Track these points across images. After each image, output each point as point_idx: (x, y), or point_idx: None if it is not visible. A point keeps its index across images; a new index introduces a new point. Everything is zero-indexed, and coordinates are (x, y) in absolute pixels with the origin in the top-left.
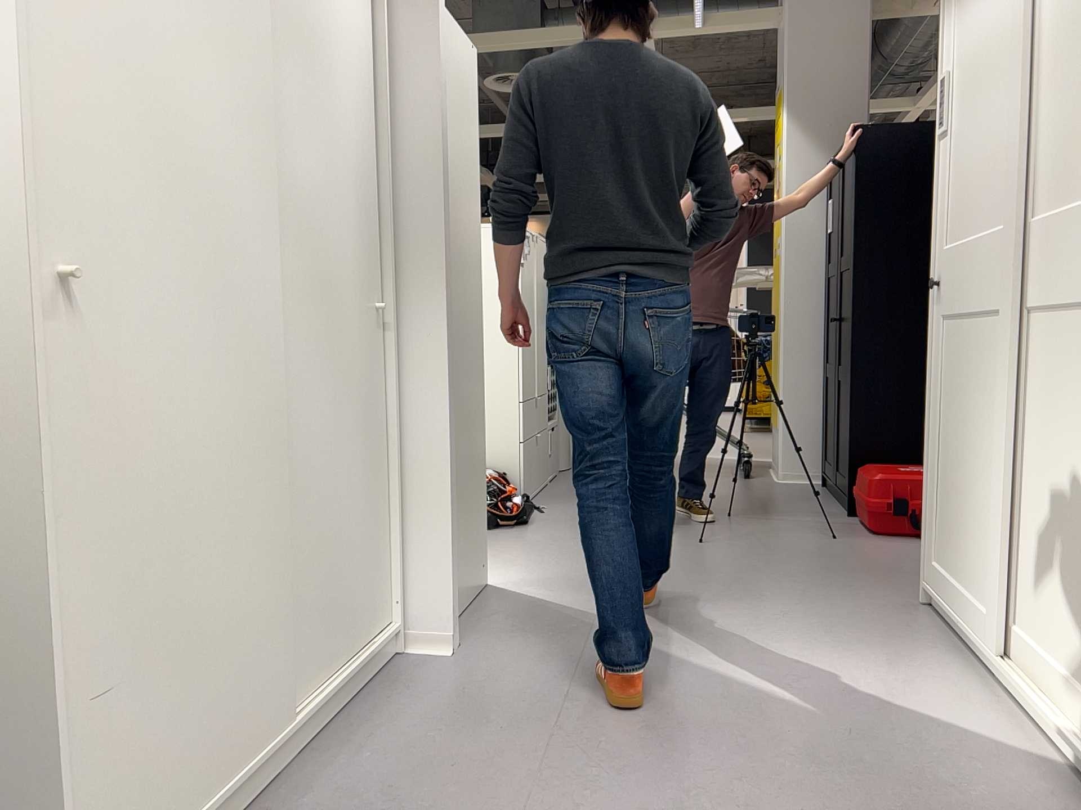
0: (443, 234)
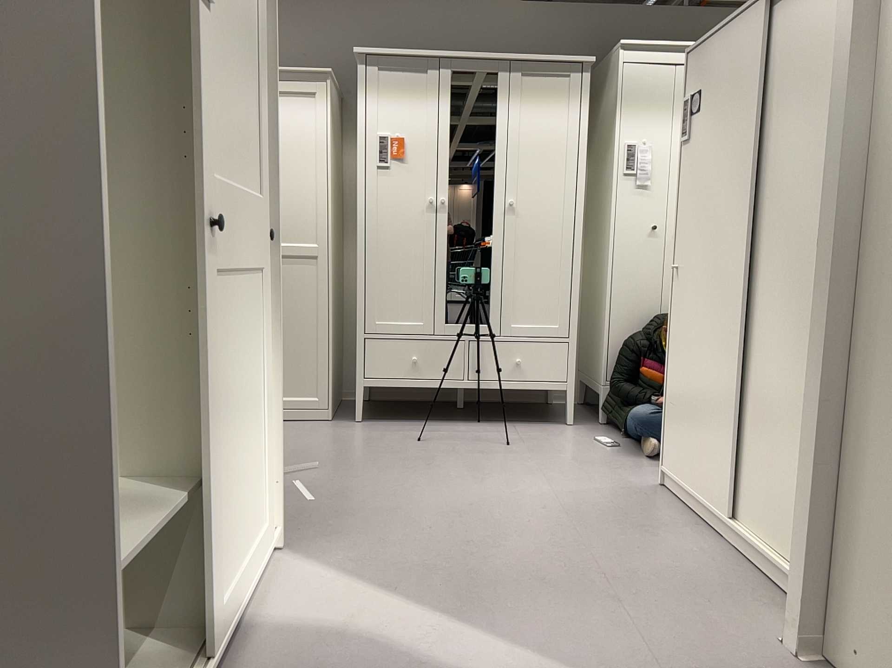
0: (829, 187)
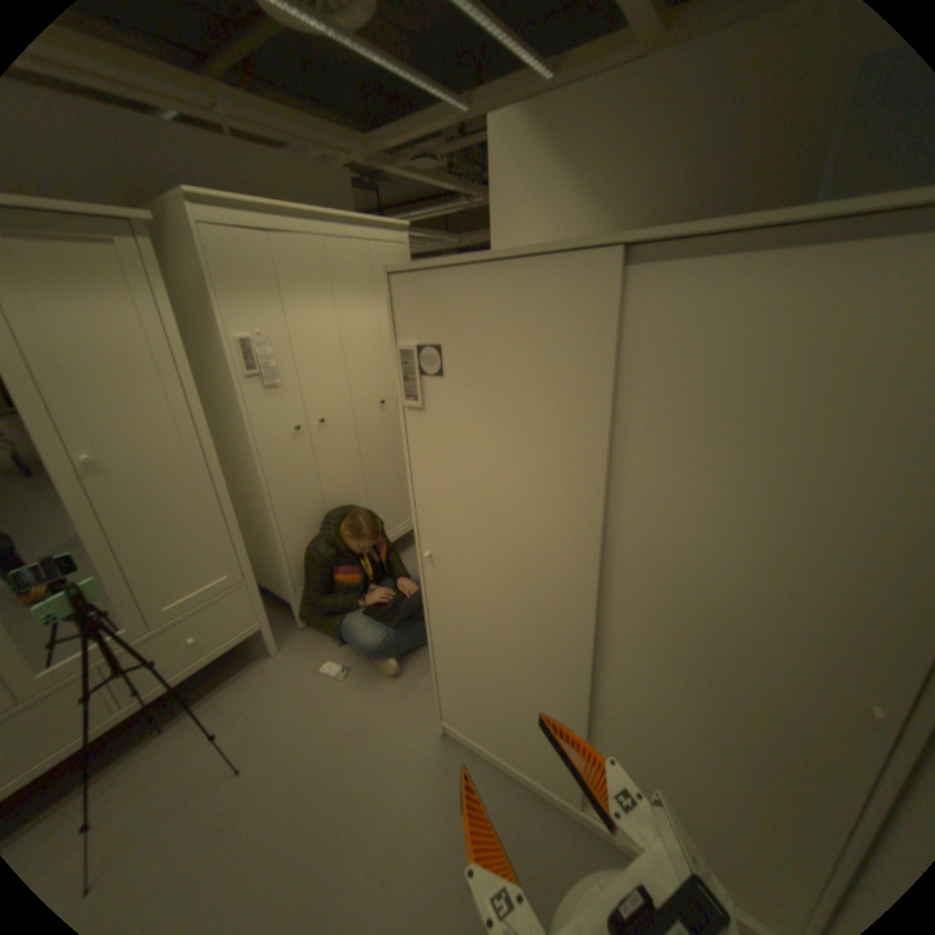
0: None
